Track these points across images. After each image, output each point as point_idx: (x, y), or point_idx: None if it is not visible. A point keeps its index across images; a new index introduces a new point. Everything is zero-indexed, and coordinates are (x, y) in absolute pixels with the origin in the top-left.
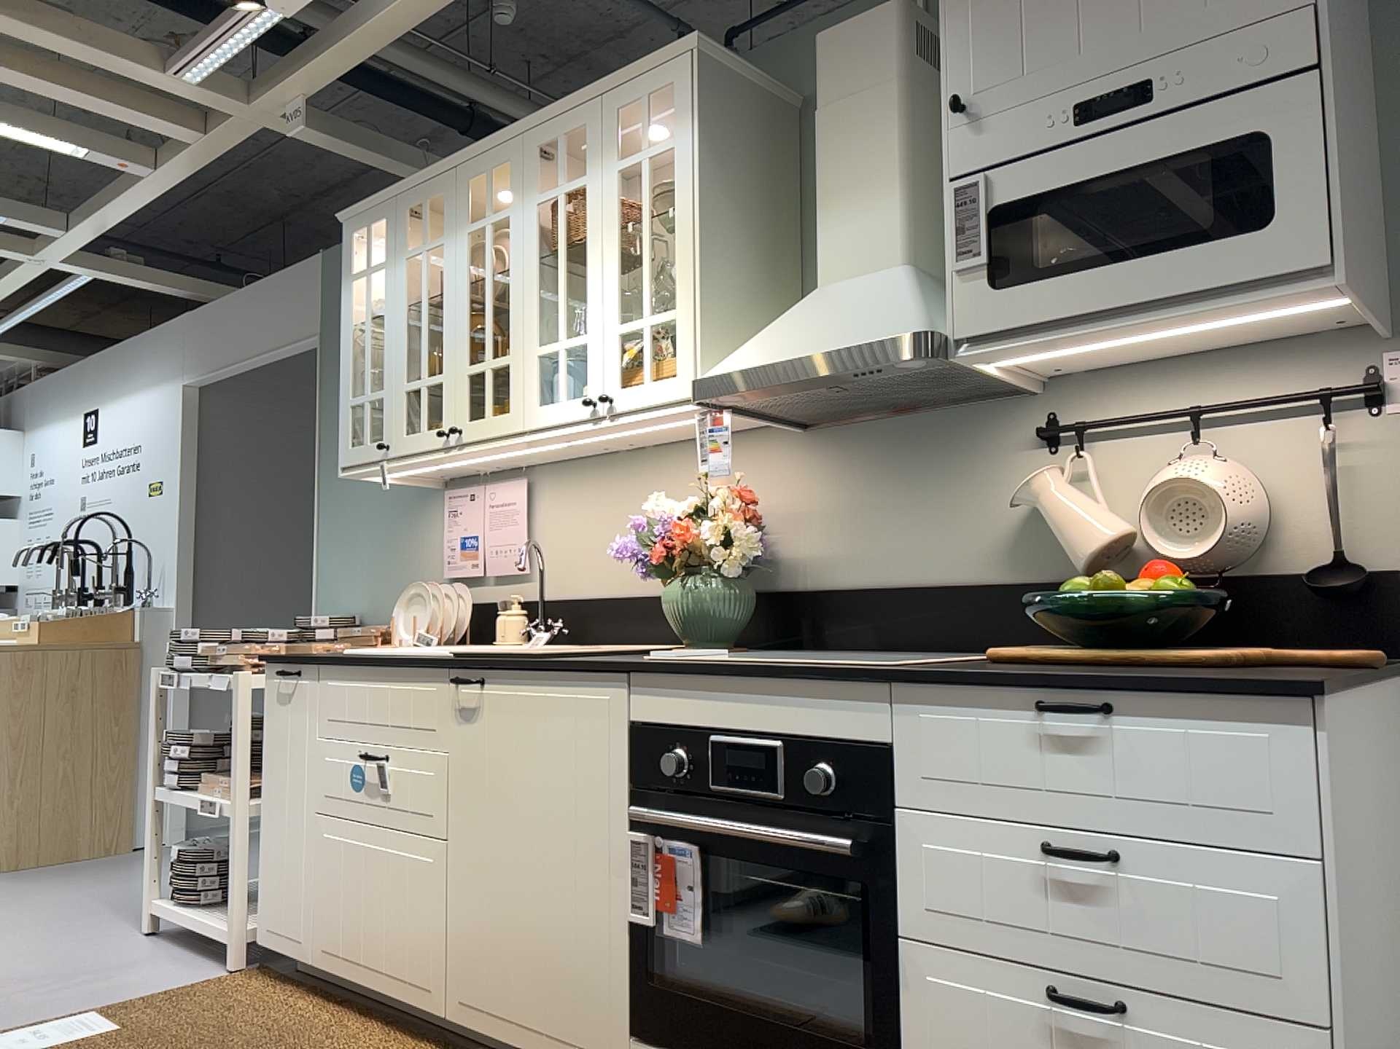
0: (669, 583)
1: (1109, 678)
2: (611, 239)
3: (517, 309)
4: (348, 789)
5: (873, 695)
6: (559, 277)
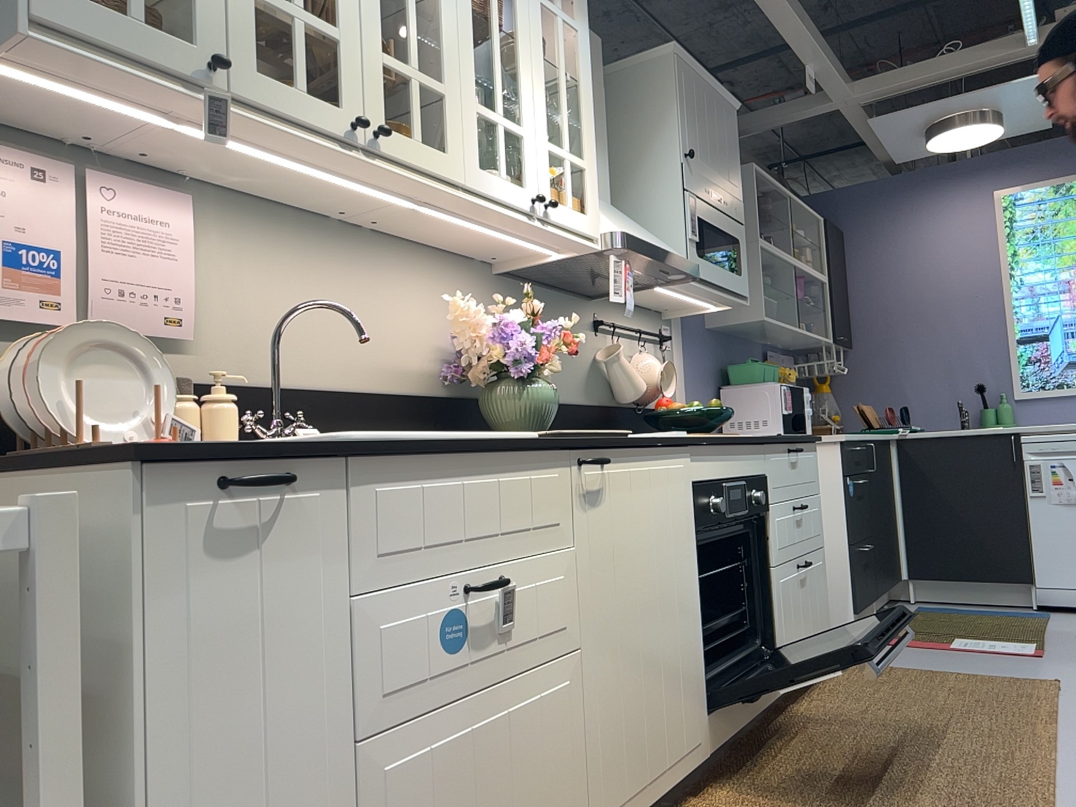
0: (507, 381)
1: (802, 437)
2: (539, 59)
3: (453, 42)
4: (436, 658)
5: (762, 450)
6: (494, 48)
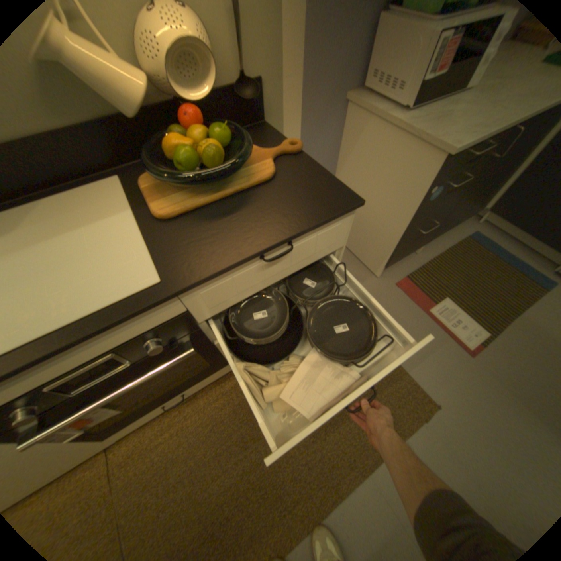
0: None
1: (295, 234)
2: None
3: None
4: None
5: (164, 303)
6: None
